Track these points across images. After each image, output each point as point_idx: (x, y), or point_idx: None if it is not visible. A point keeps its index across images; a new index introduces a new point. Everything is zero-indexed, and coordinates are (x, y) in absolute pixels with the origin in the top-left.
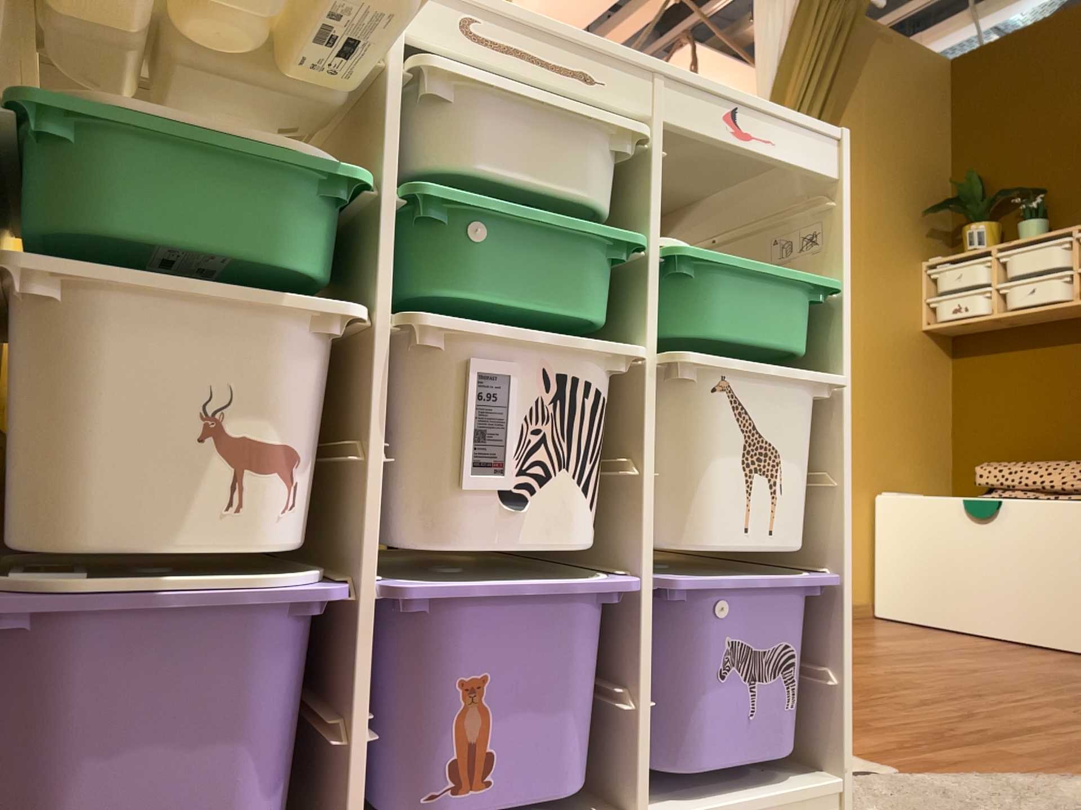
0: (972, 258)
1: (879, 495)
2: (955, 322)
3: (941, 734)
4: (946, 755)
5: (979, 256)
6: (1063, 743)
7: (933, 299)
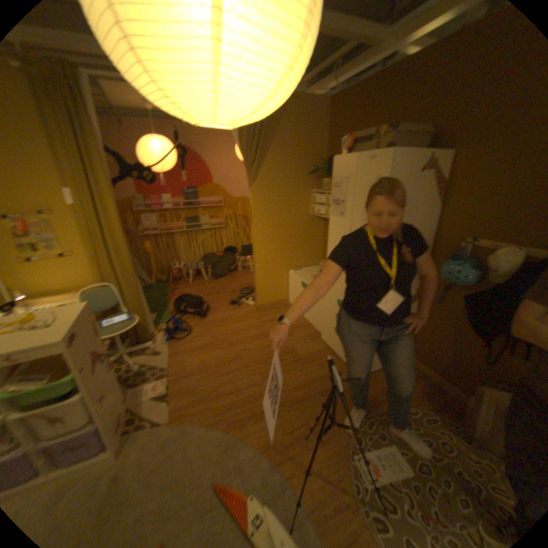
0: (325, 192)
1: (289, 273)
2: (318, 216)
3: (204, 401)
4: (190, 415)
5: (325, 193)
6: (230, 406)
7: (314, 205)
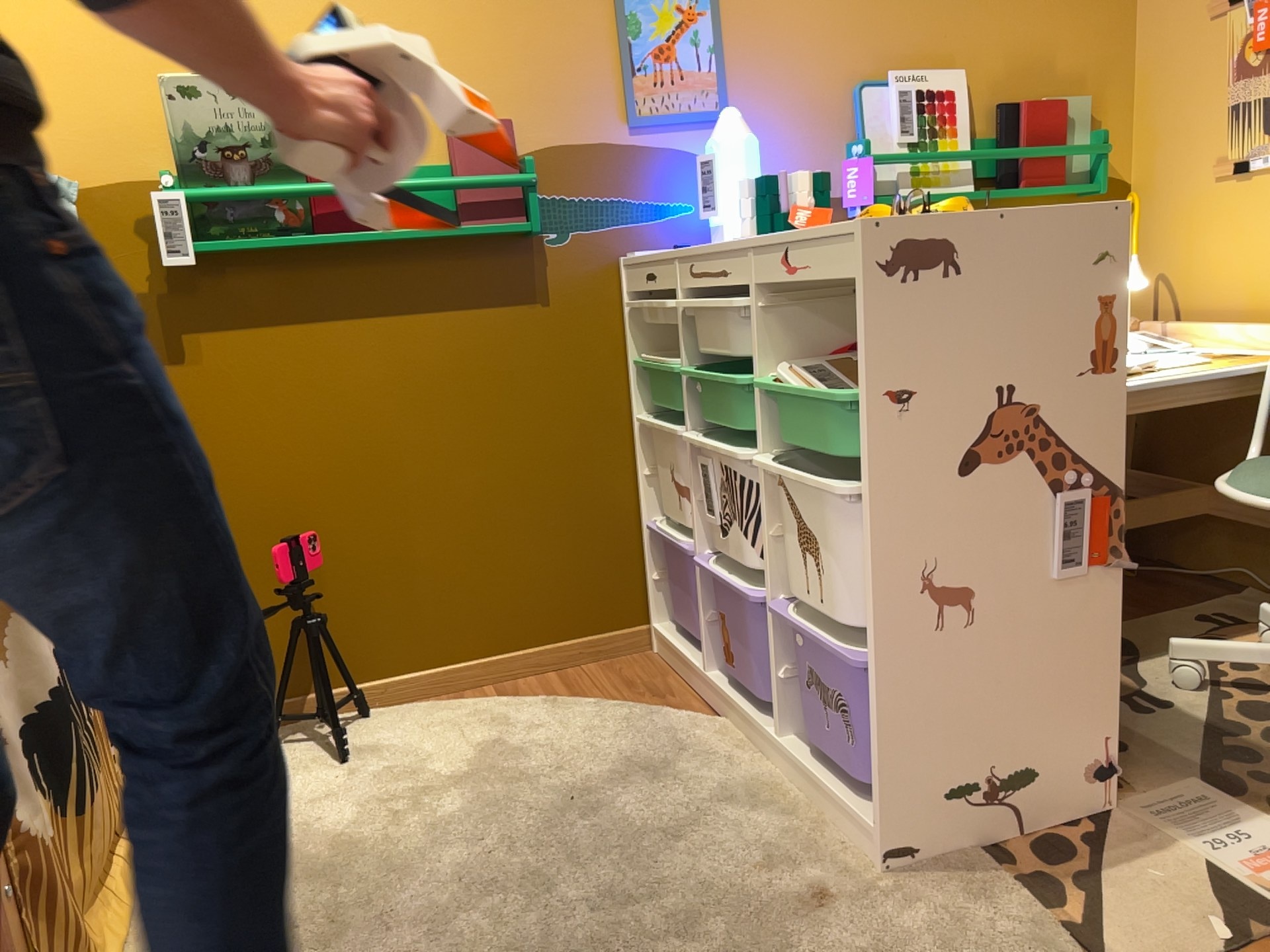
0: None
1: None
2: None
3: None
4: None
5: None
6: None
7: None
